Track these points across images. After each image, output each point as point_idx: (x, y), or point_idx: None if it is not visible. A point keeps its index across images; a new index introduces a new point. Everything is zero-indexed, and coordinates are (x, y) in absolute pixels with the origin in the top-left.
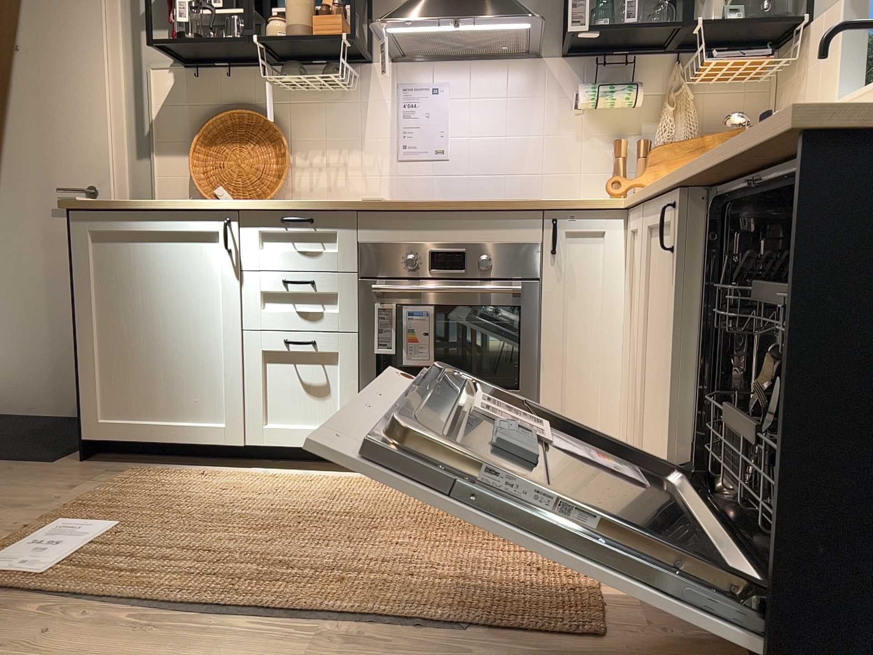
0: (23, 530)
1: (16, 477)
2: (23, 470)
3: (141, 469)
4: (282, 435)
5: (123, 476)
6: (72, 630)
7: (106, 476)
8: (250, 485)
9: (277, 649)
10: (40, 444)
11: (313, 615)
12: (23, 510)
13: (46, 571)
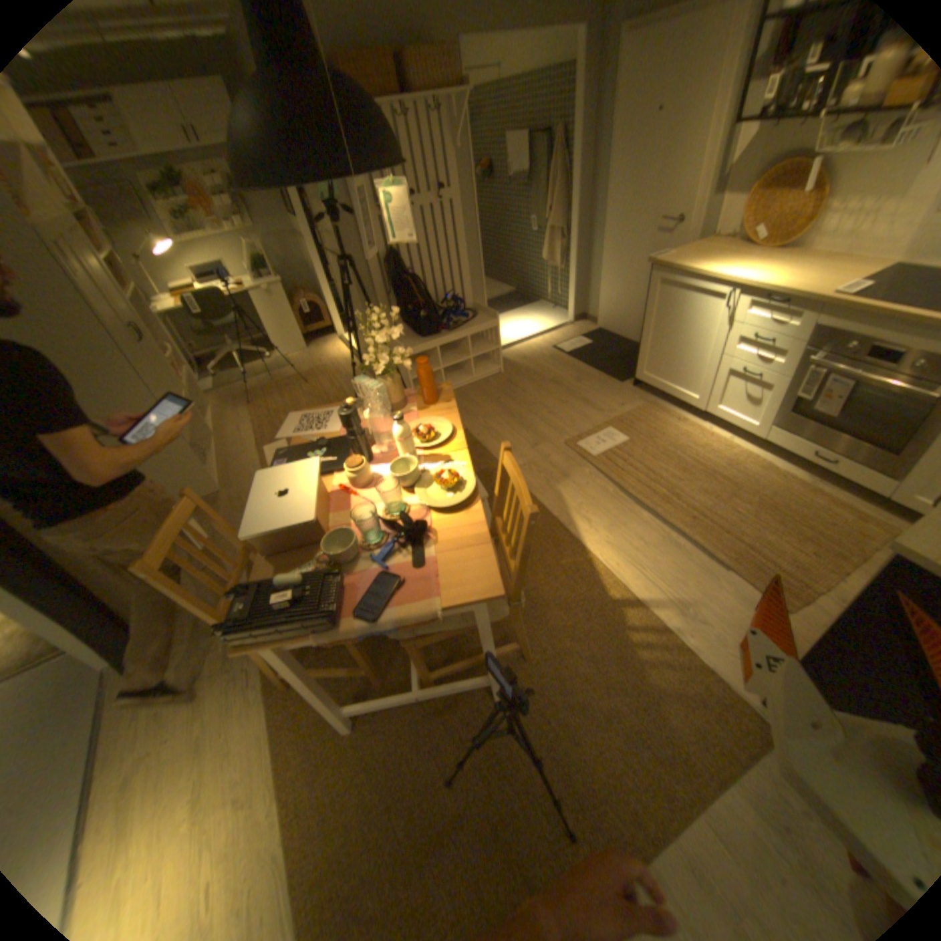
0: (596, 426)
1: (605, 388)
2: (609, 384)
3: (654, 401)
4: (725, 414)
5: (644, 405)
6: (595, 483)
7: (638, 401)
8: (695, 435)
9: (650, 530)
10: (621, 365)
11: (671, 524)
12: (600, 412)
13: (596, 453)
